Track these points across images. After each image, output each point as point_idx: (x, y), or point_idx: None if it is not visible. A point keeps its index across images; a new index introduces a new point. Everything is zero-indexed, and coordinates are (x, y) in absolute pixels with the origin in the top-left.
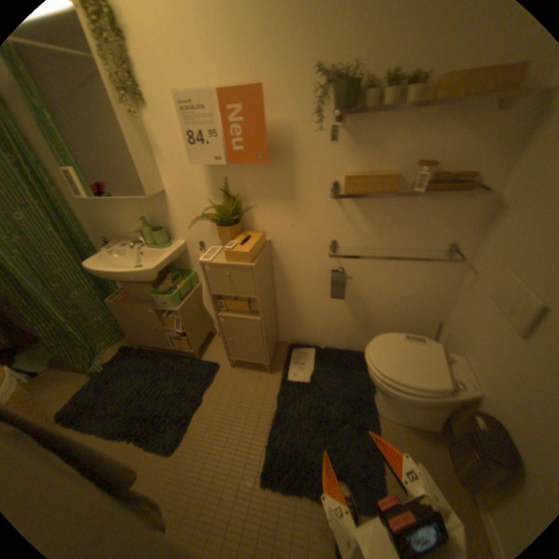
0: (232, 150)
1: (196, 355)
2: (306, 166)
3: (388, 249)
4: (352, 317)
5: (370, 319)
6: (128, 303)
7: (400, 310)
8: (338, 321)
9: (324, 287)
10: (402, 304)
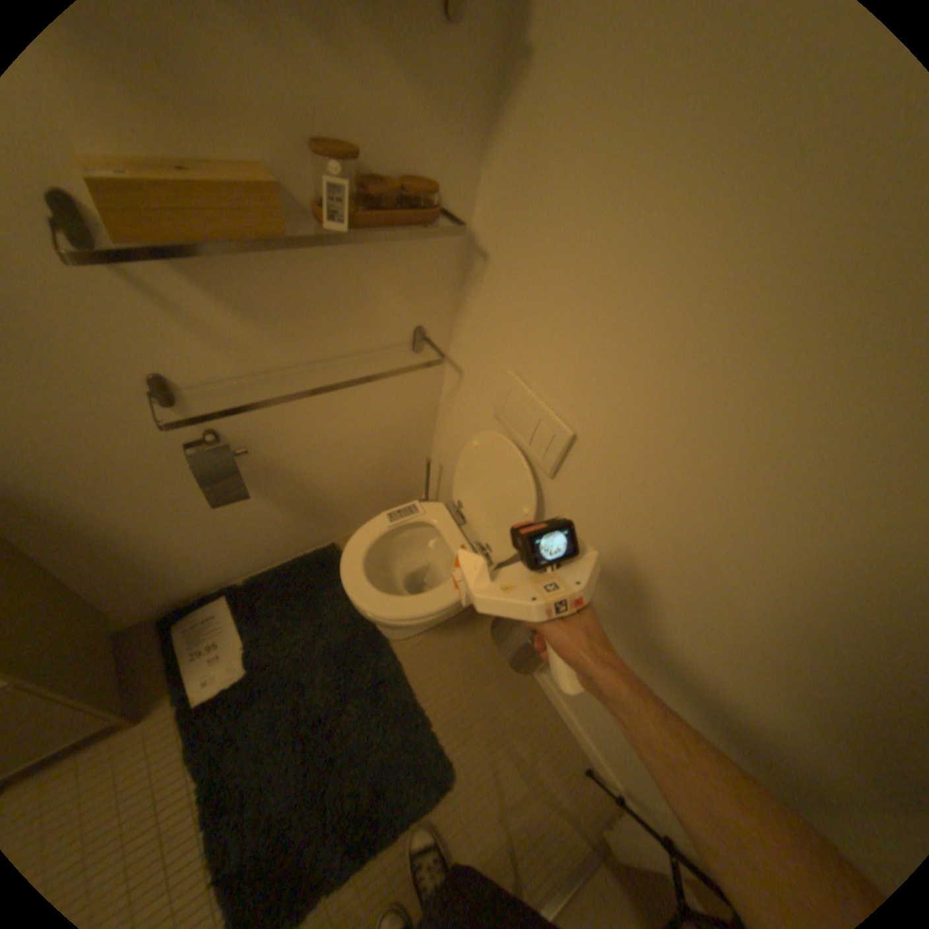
0: None
1: None
2: None
3: (307, 362)
4: (280, 508)
5: (316, 495)
6: None
7: (363, 460)
8: (253, 527)
9: (184, 483)
10: (362, 451)
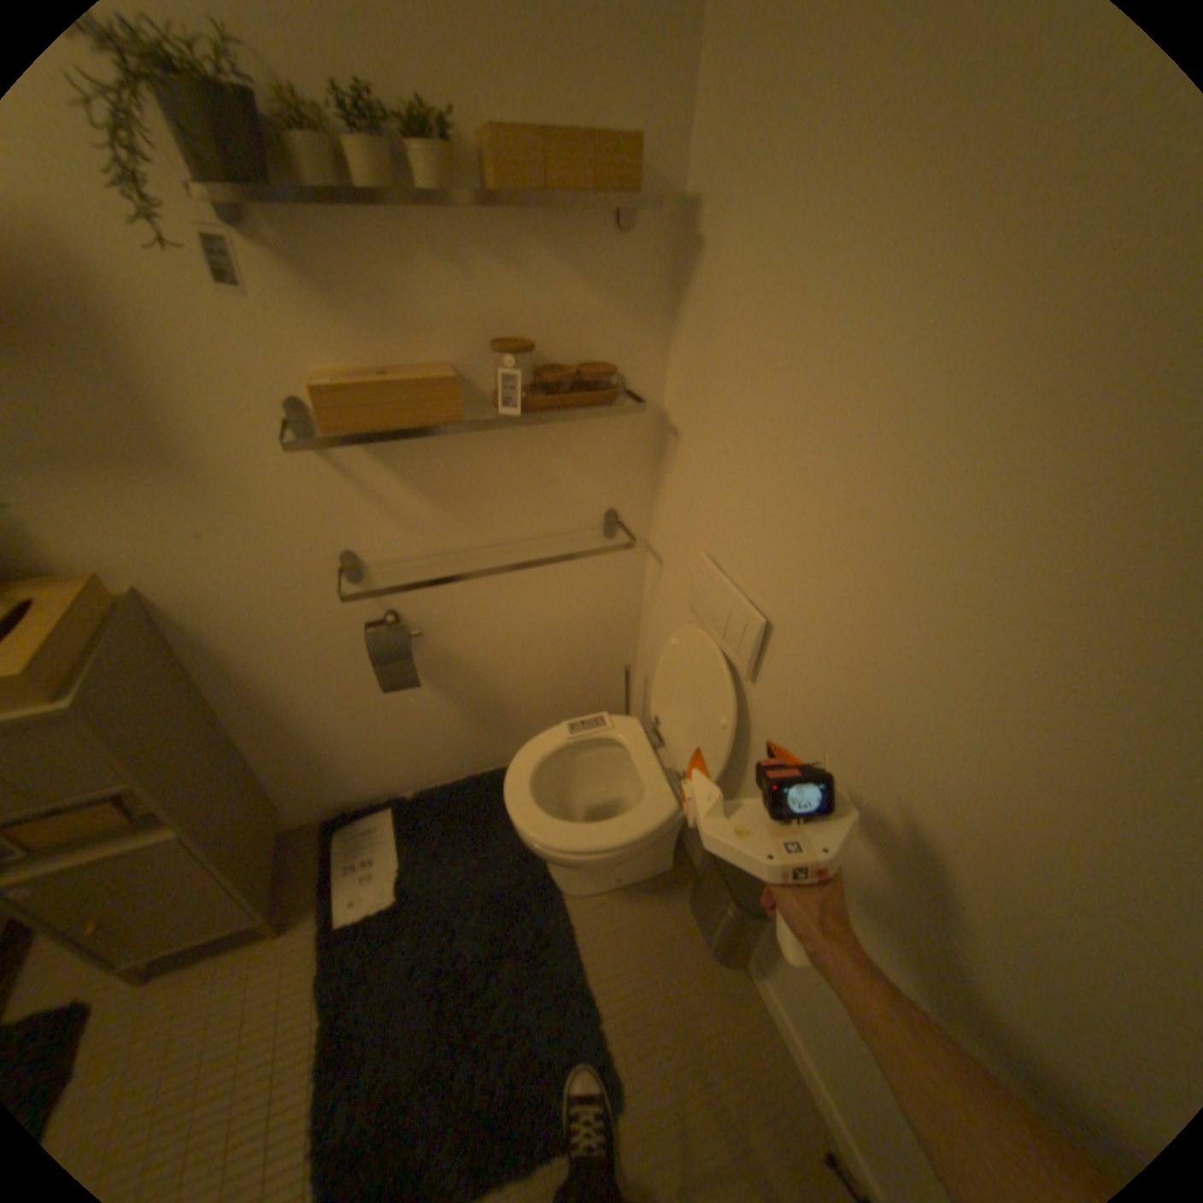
0: None
1: None
2: (176, 354)
3: (489, 546)
4: (457, 709)
5: (497, 699)
6: None
7: (551, 662)
8: (428, 728)
9: (363, 666)
10: (550, 650)
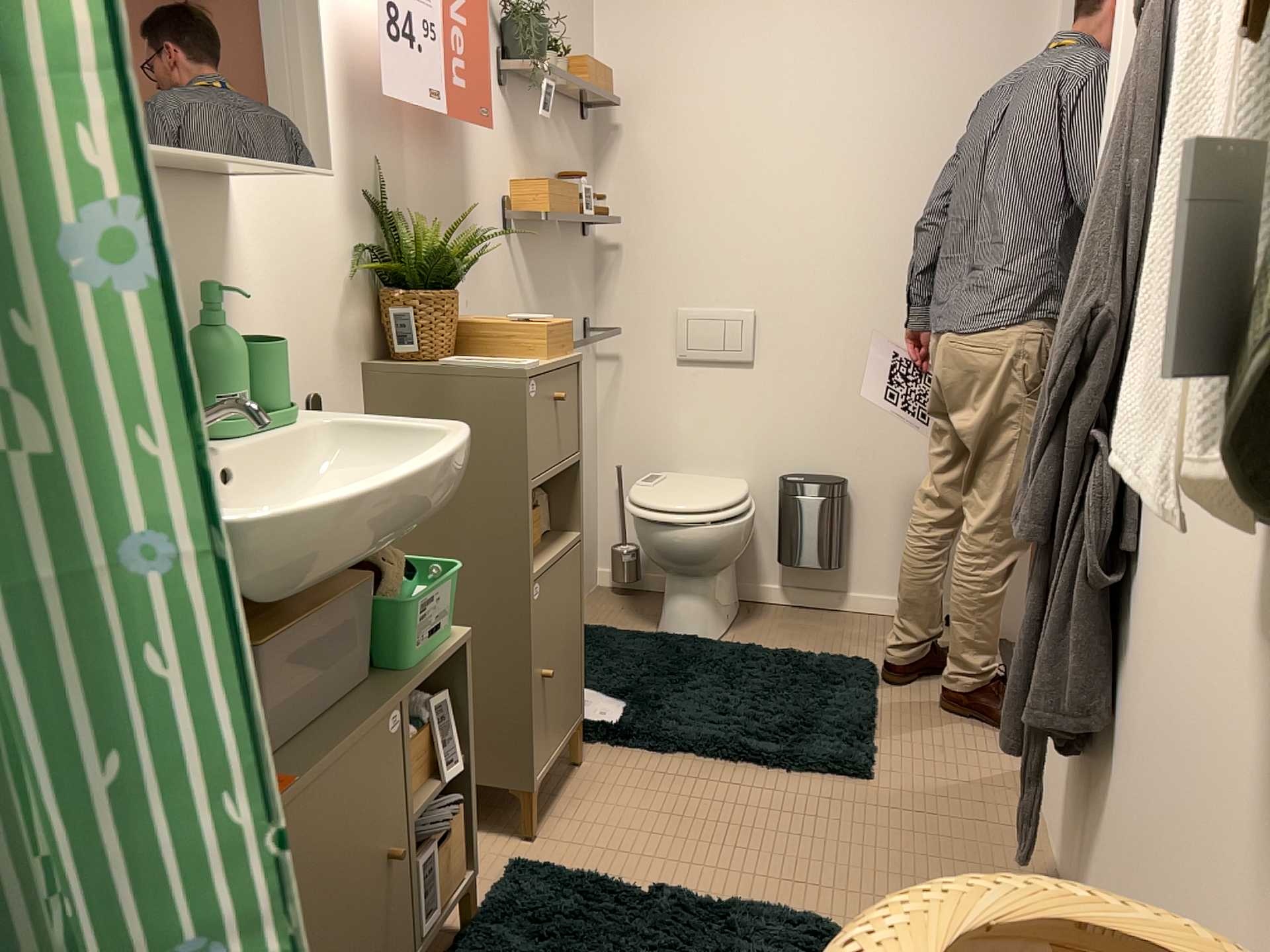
0: (458, 94)
1: (480, 880)
2: (482, 166)
3: None
4: None
5: None
6: (312, 749)
7: None
8: None
9: None
10: None
